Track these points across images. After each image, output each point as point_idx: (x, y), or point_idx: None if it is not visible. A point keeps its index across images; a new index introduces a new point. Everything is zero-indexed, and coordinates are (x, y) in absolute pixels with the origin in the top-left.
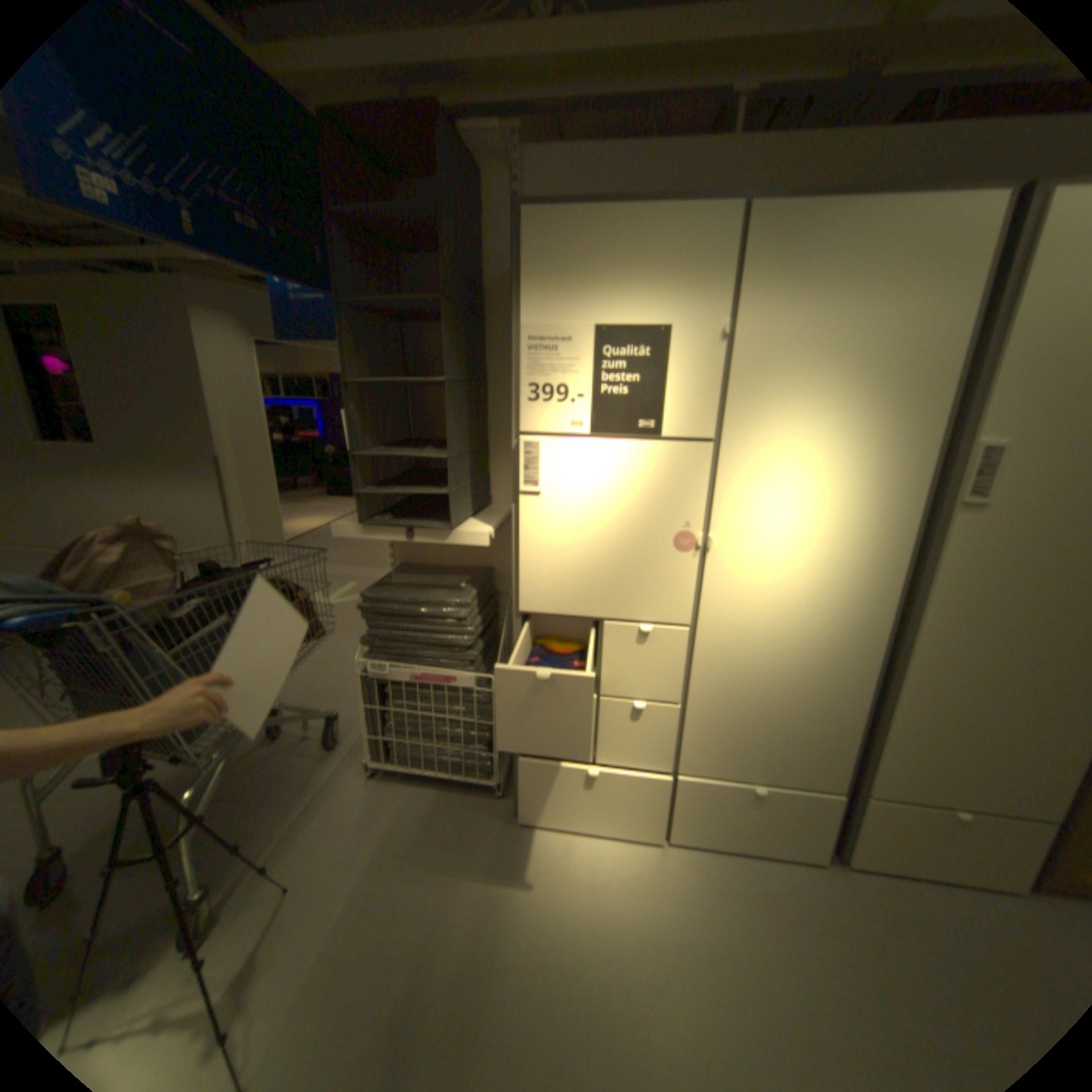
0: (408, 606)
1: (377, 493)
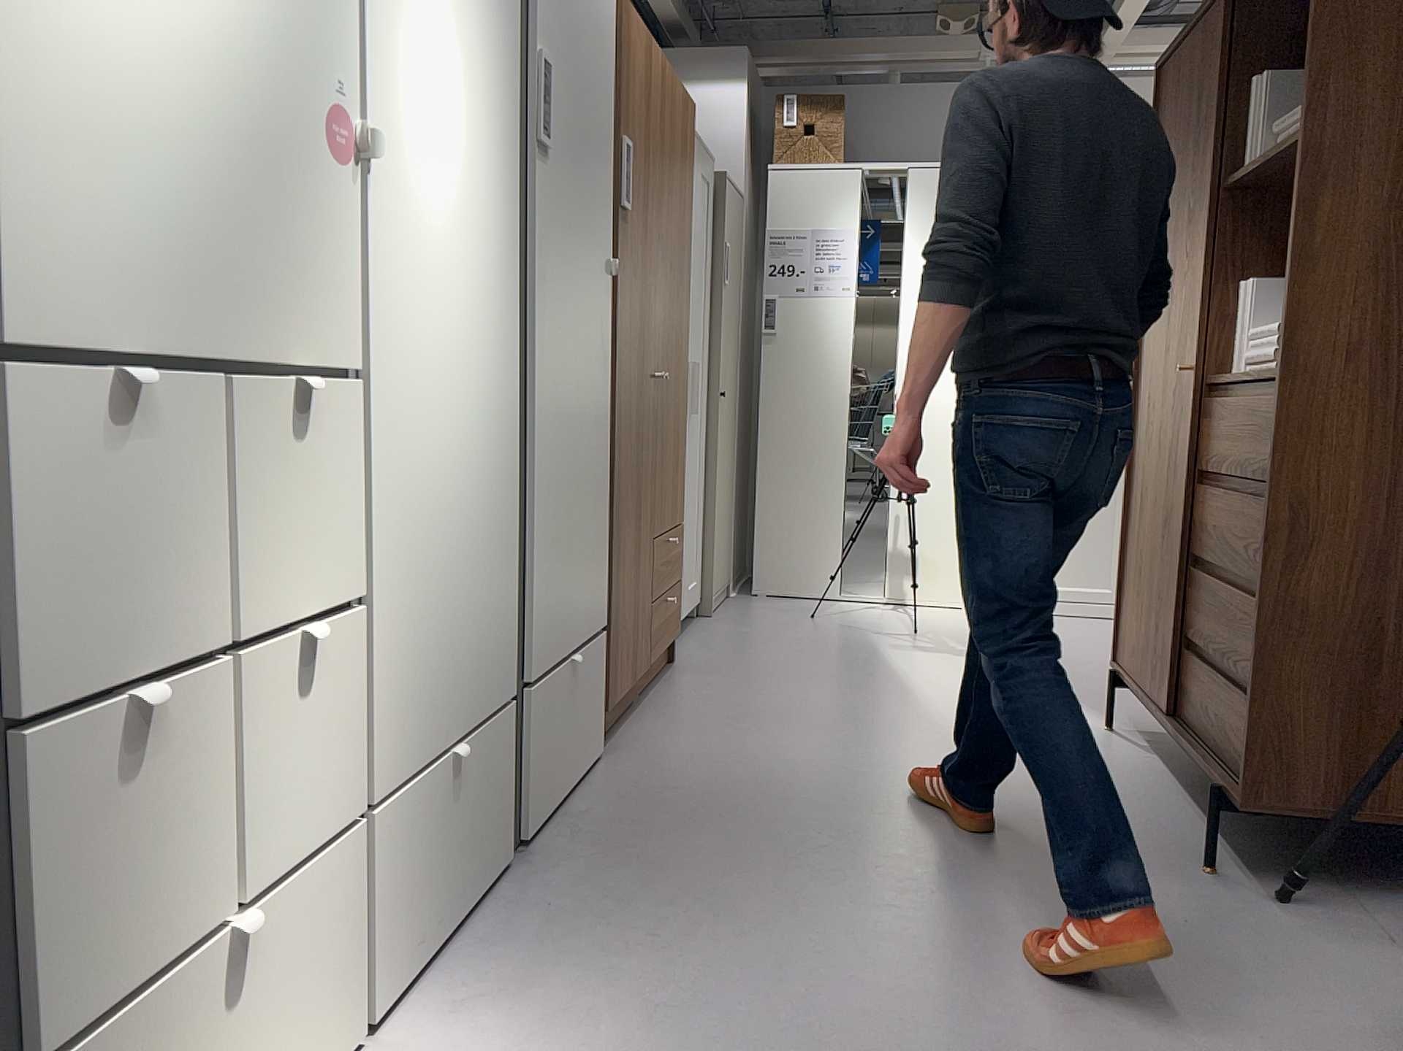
0: None
1: None
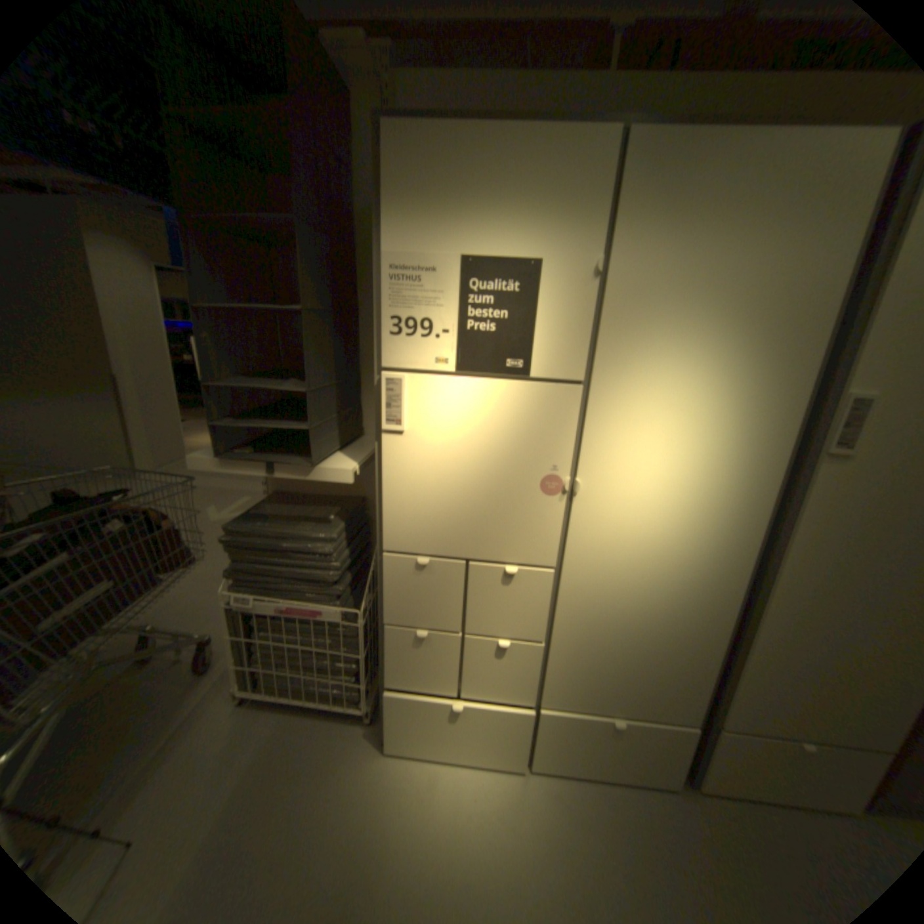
0: (272, 540)
1: (237, 424)
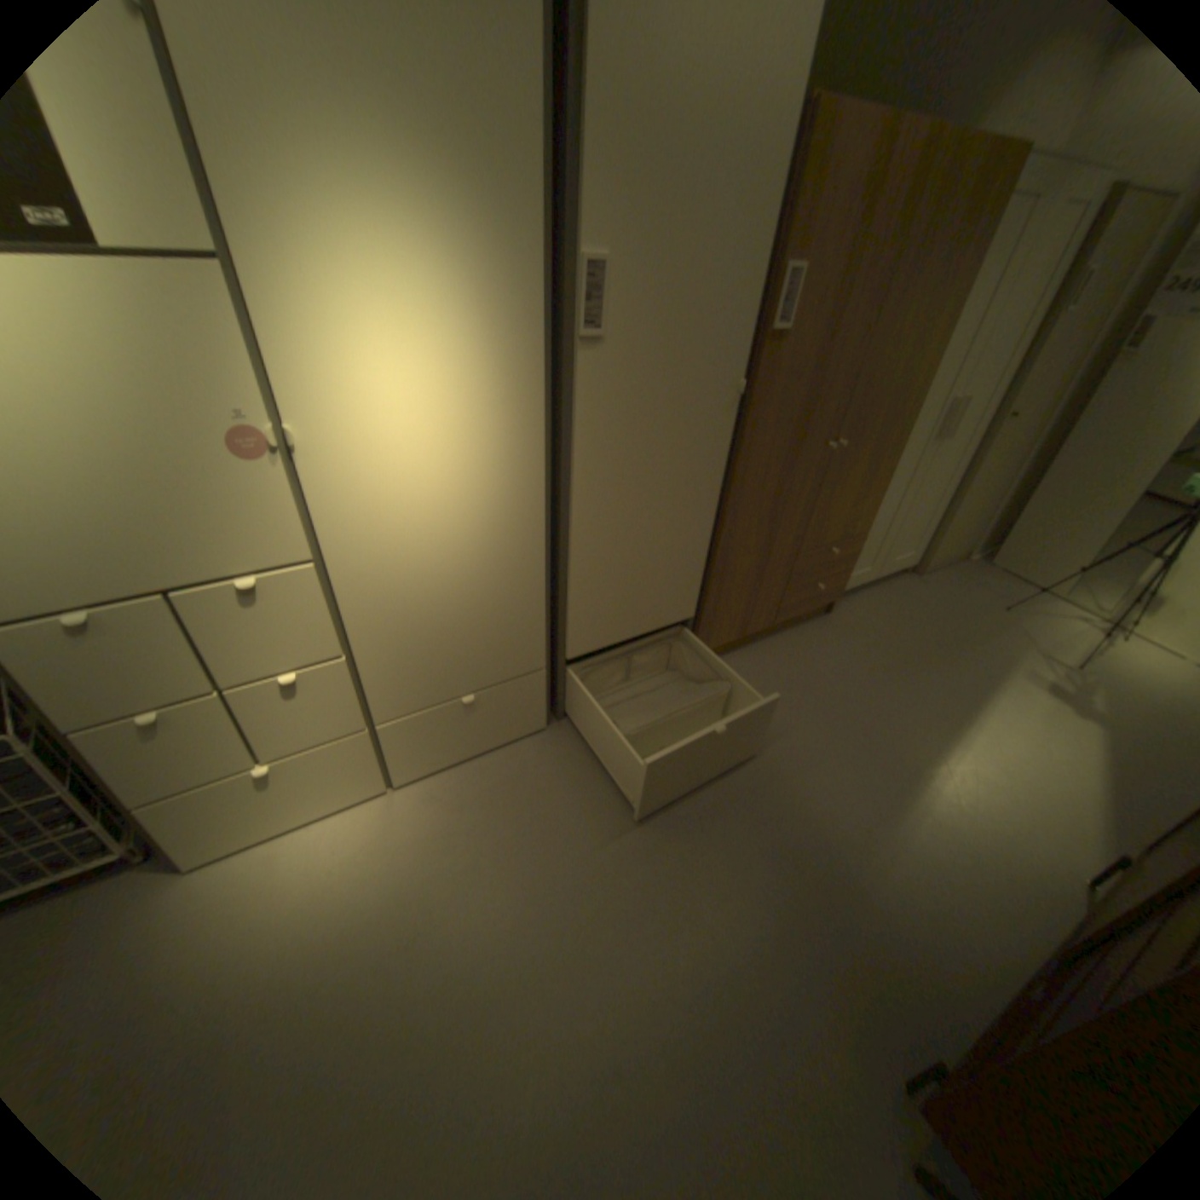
0: None
1: None
